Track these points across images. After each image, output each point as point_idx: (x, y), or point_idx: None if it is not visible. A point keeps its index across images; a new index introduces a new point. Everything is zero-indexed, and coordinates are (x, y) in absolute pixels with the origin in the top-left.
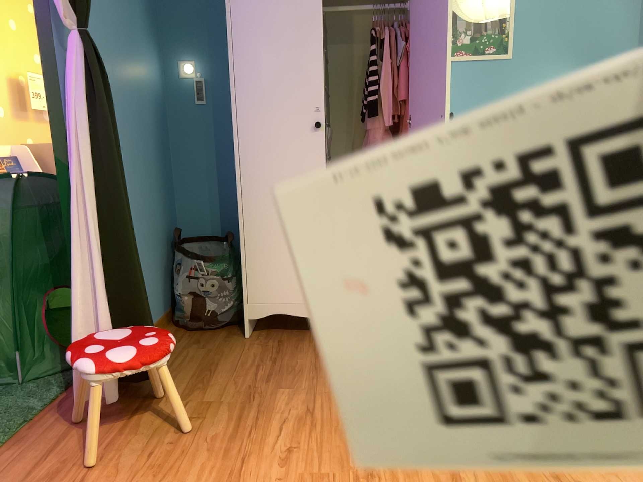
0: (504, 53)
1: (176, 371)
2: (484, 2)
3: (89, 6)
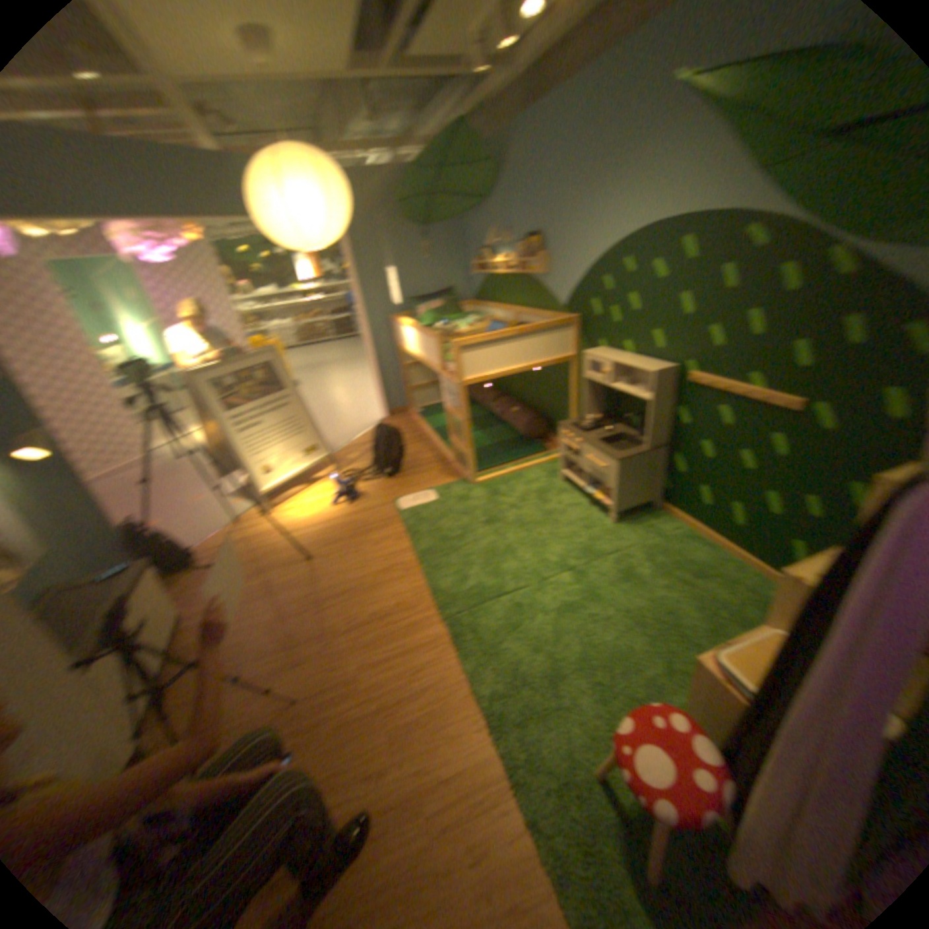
0: None
1: None
2: None
3: None
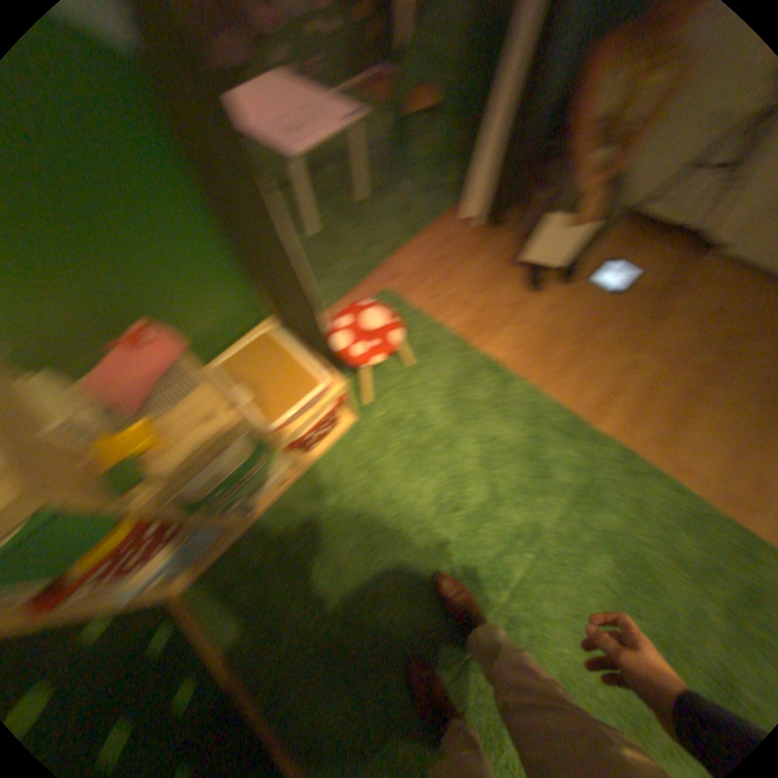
0: None
1: (524, 215)
2: None
3: None
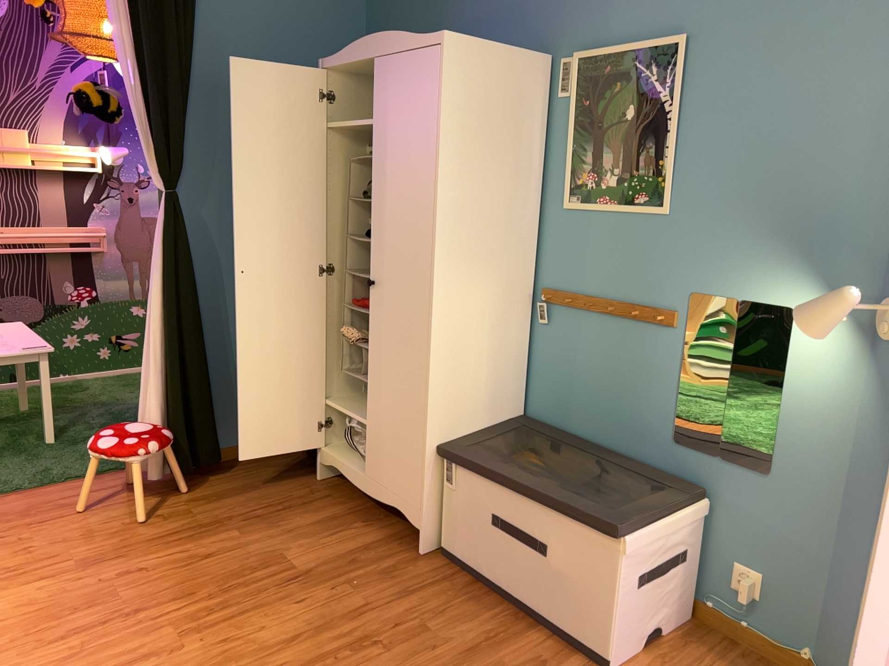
0: (657, 205)
1: (229, 481)
2: (636, 127)
3: (178, 172)
